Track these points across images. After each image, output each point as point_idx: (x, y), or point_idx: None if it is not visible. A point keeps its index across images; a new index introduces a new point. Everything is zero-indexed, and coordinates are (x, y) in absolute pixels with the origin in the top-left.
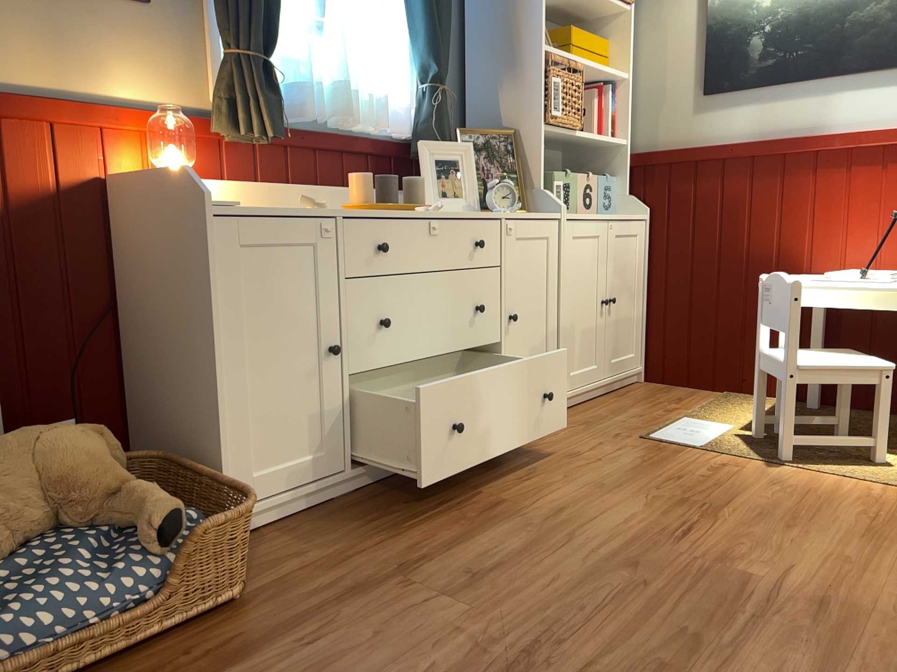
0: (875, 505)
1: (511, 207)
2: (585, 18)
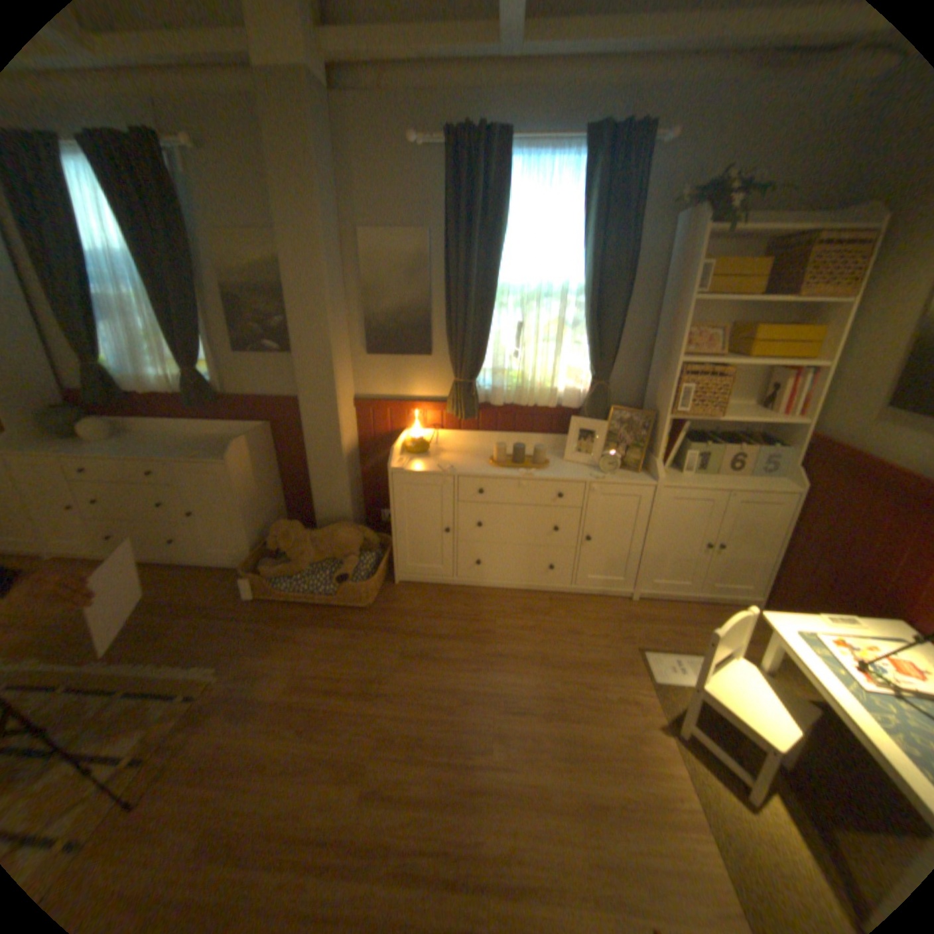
0: (654, 810)
1: (611, 473)
2: (812, 302)
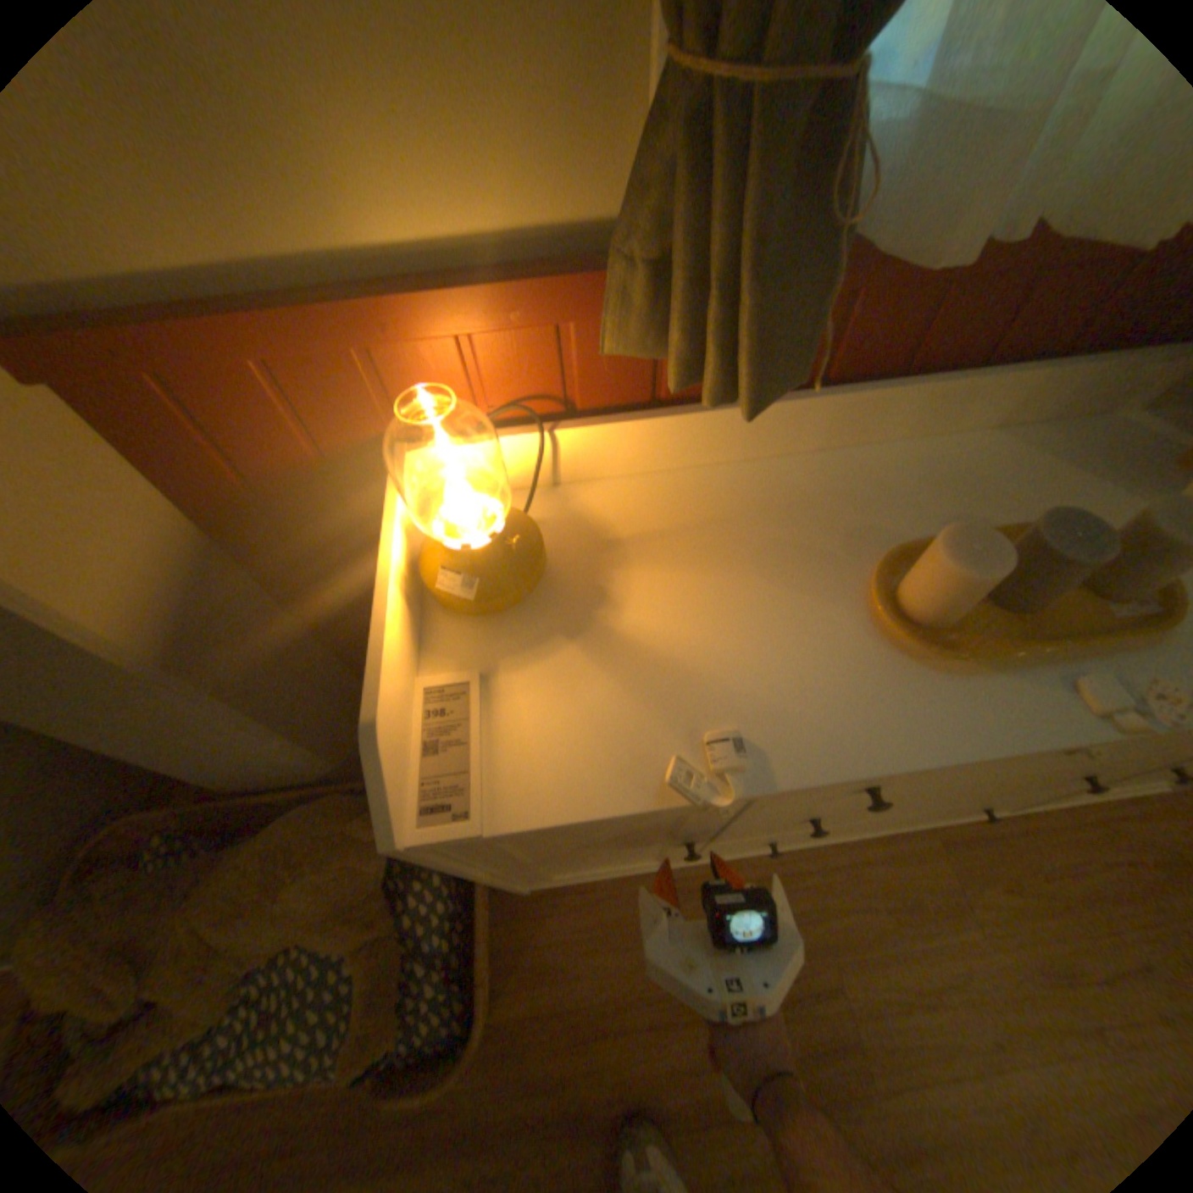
0: None
1: None
2: None
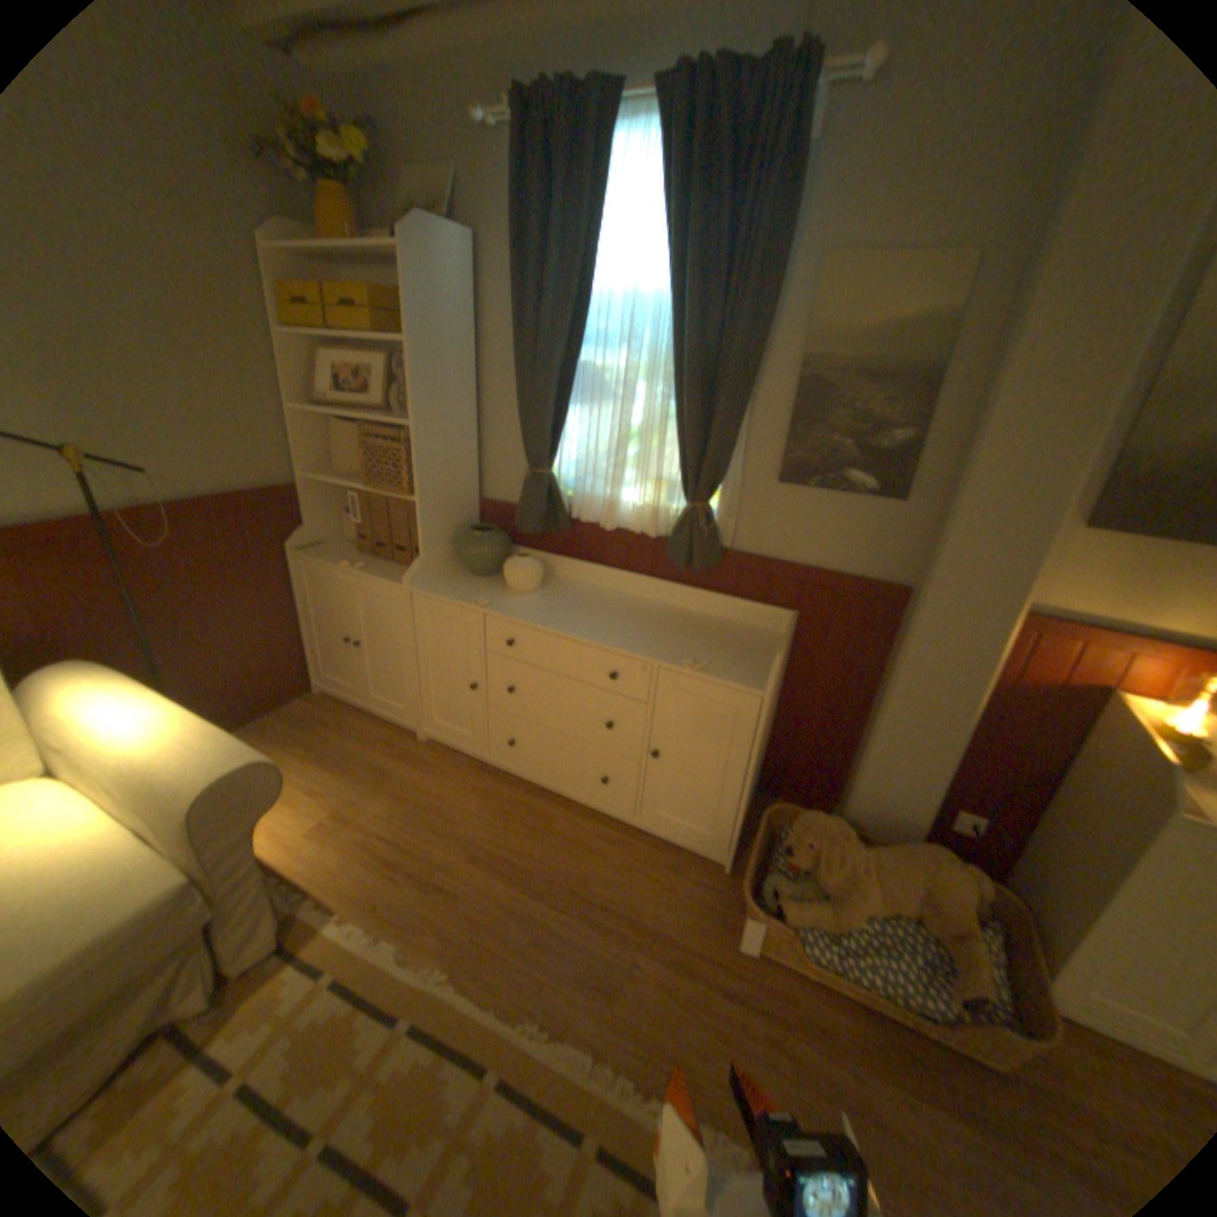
0: None
1: None
2: None
